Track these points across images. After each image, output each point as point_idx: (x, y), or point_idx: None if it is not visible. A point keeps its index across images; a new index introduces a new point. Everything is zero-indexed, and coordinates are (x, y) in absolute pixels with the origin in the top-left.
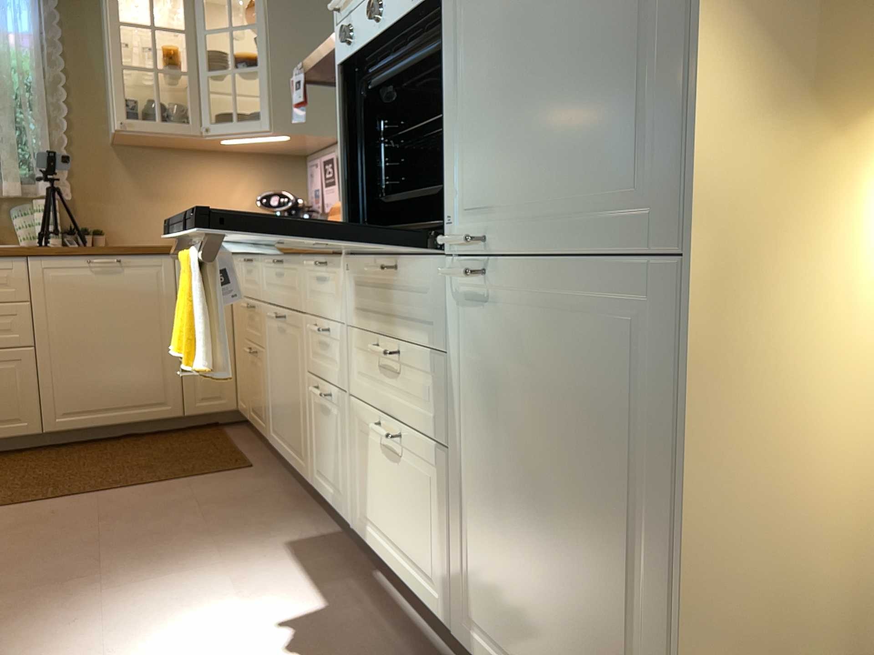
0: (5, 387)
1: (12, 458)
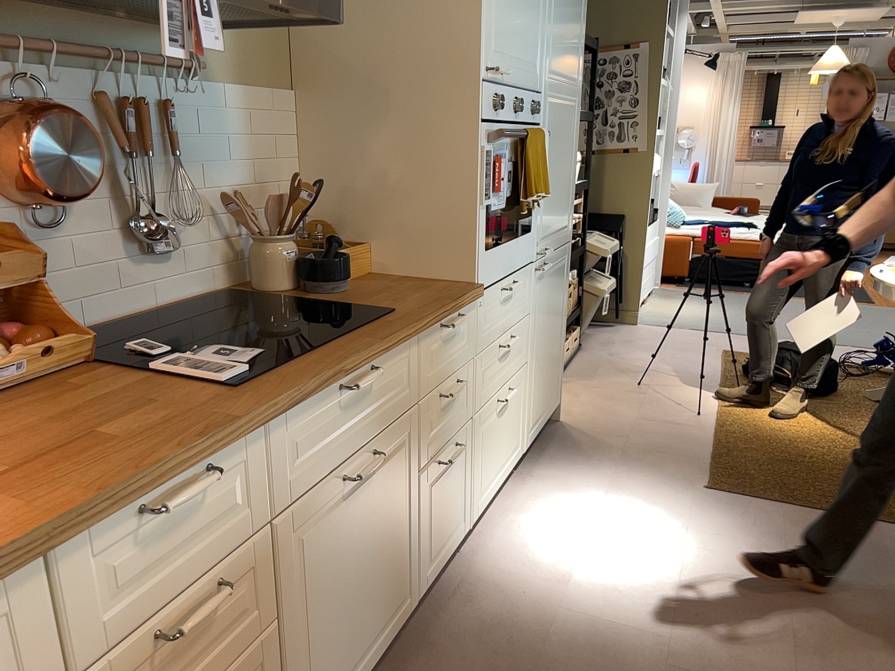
0: None
1: None
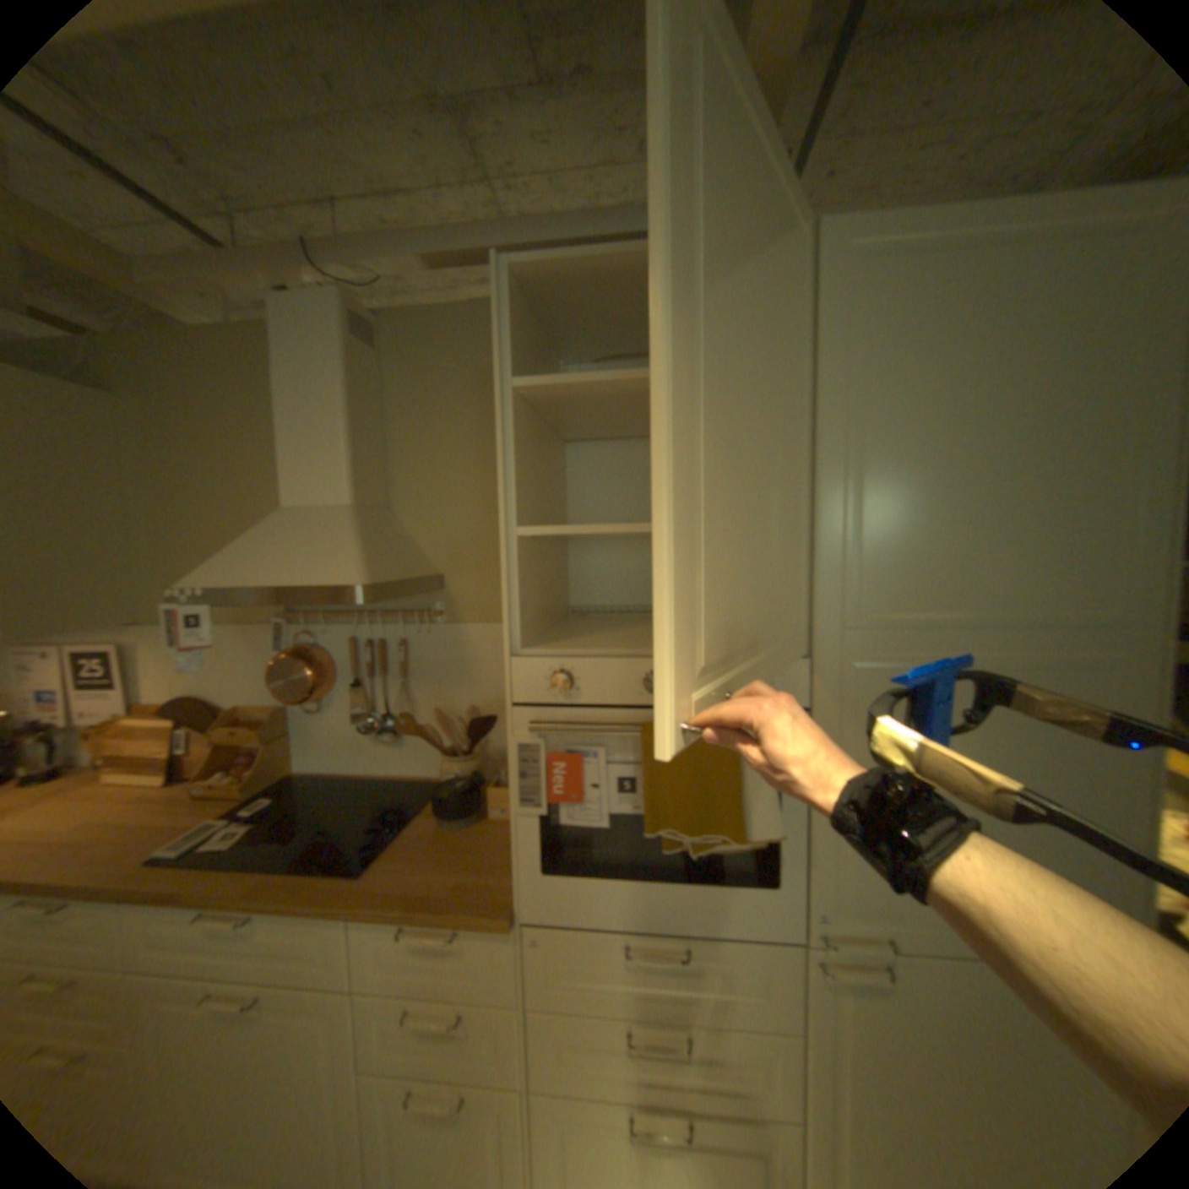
0: None
1: None
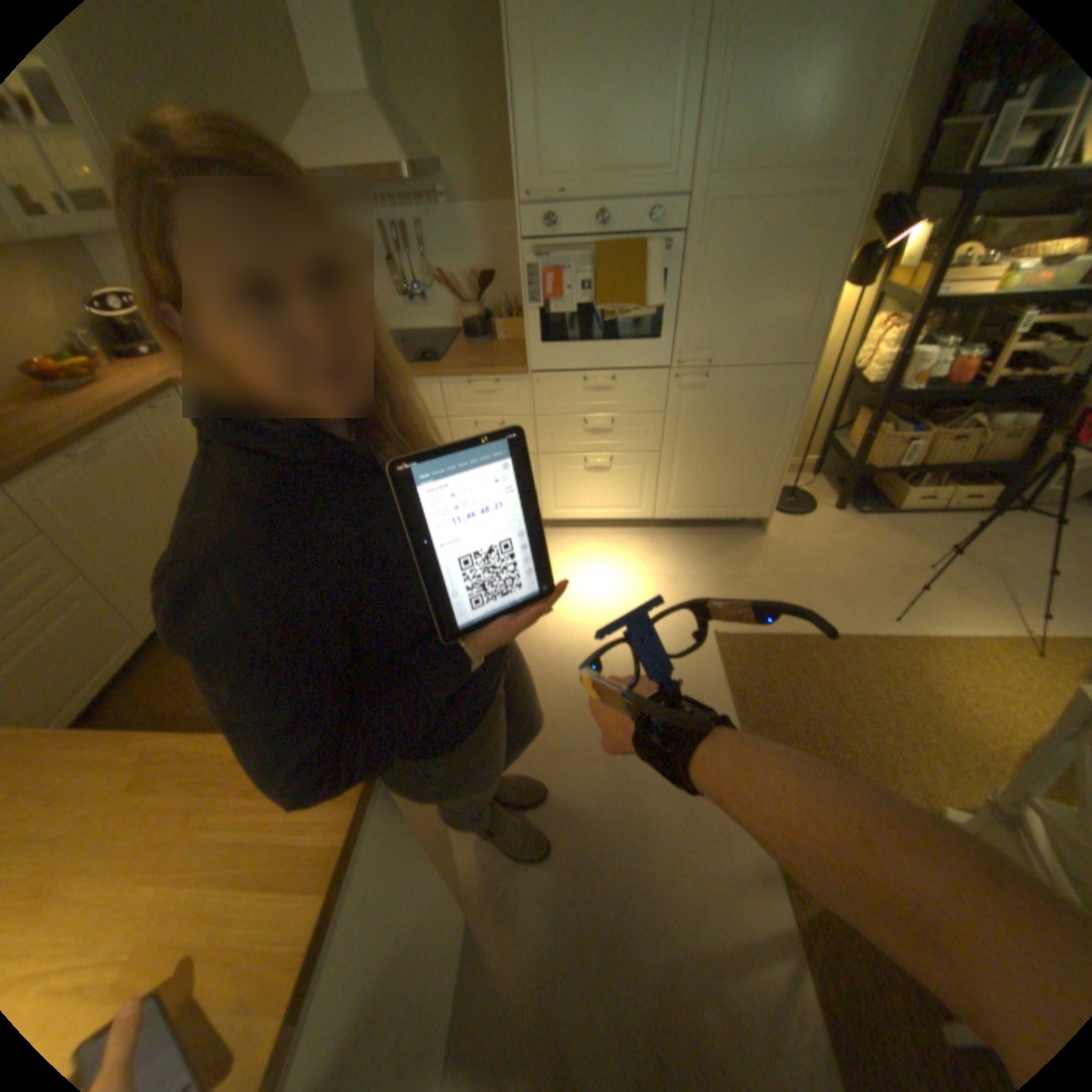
0: (86, 629)
1: (136, 677)
